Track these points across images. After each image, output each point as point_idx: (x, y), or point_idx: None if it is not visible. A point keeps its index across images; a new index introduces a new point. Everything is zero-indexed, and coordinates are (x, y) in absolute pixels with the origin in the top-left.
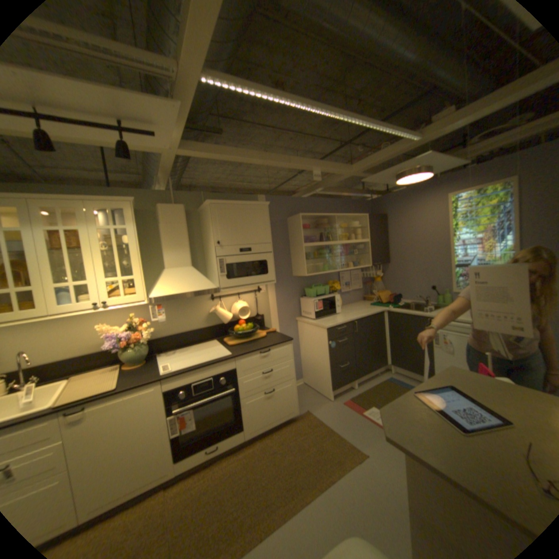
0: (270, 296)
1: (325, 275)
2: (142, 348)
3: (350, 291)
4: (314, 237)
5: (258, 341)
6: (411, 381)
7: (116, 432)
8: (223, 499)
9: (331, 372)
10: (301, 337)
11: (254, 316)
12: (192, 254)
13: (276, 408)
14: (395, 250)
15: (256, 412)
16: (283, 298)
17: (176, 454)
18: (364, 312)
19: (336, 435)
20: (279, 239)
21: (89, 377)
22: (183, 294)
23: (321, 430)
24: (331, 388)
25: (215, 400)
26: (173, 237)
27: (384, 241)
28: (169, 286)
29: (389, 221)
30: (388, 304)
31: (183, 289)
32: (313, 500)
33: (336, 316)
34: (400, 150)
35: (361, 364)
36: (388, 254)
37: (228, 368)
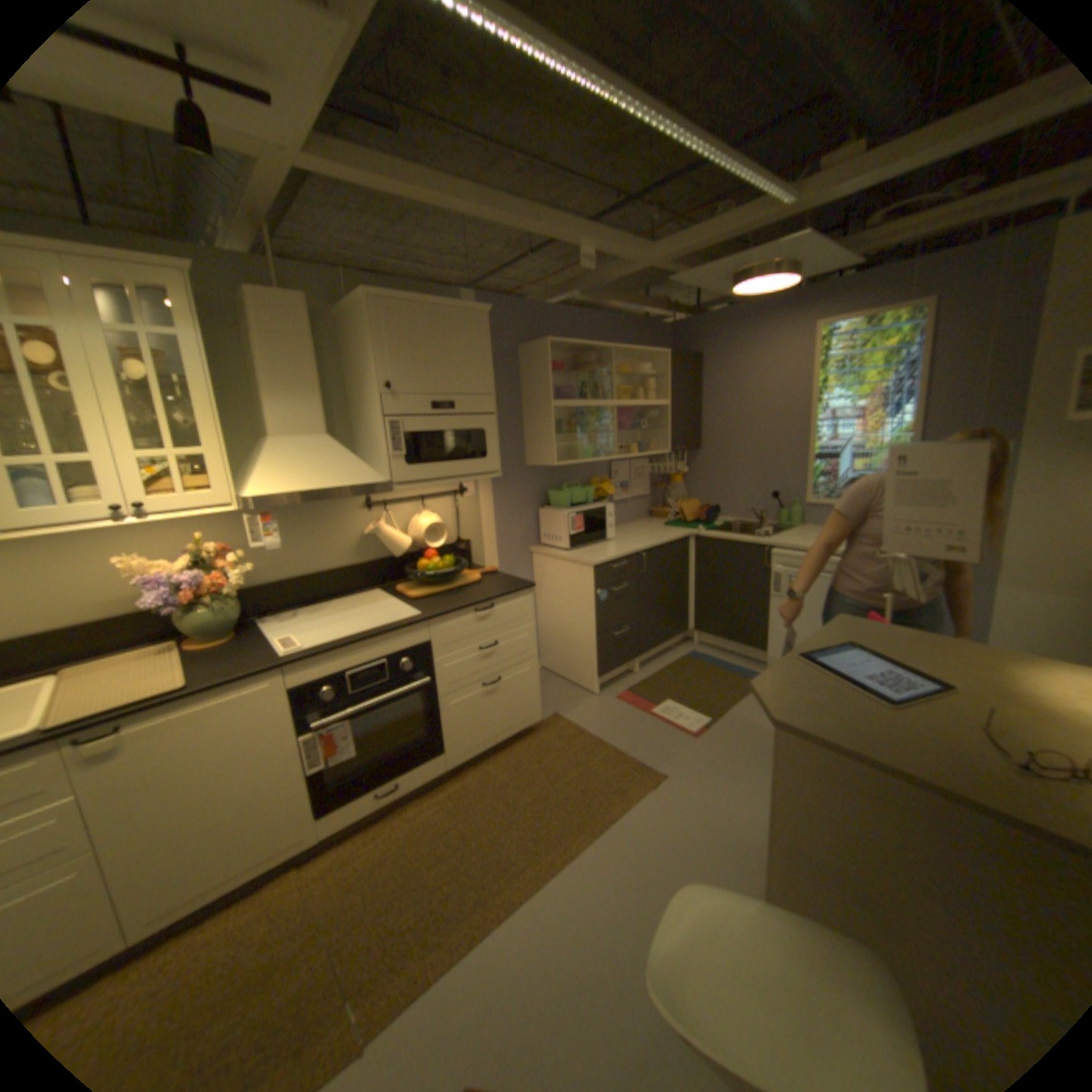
0: (484, 504)
1: (586, 467)
2: (228, 606)
3: (628, 500)
4: (572, 389)
5: (470, 590)
6: (727, 656)
7: (196, 771)
8: (420, 869)
9: (598, 645)
10: (541, 583)
11: (453, 542)
12: (324, 408)
13: (504, 710)
14: (712, 425)
15: (469, 718)
16: (508, 508)
17: (321, 802)
18: (656, 537)
19: (611, 748)
20: (503, 389)
21: (111, 667)
22: (311, 494)
23: (583, 742)
24: (596, 673)
25: (393, 700)
26: (285, 367)
27: (695, 406)
28: (284, 473)
29: (705, 367)
30: (695, 523)
31: (317, 482)
32: (583, 851)
33: (608, 543)
34: (755, 220)
35: (647, 629)
36: (700, 432)
37: (416, 639)
